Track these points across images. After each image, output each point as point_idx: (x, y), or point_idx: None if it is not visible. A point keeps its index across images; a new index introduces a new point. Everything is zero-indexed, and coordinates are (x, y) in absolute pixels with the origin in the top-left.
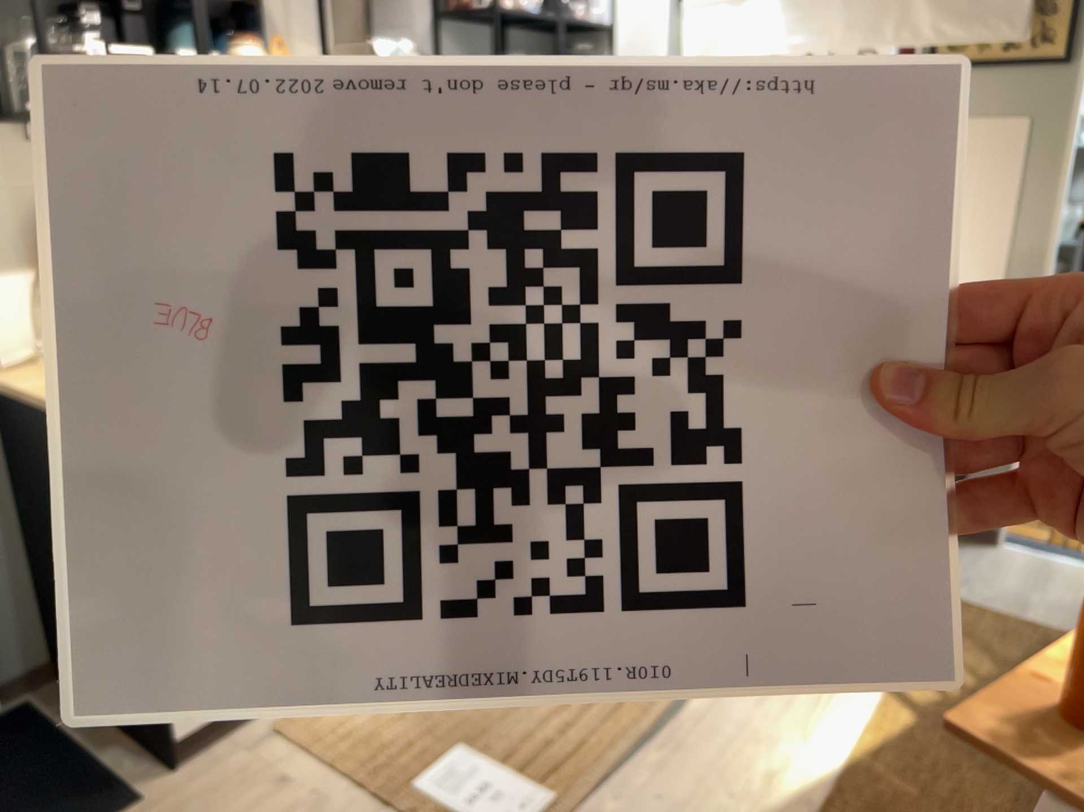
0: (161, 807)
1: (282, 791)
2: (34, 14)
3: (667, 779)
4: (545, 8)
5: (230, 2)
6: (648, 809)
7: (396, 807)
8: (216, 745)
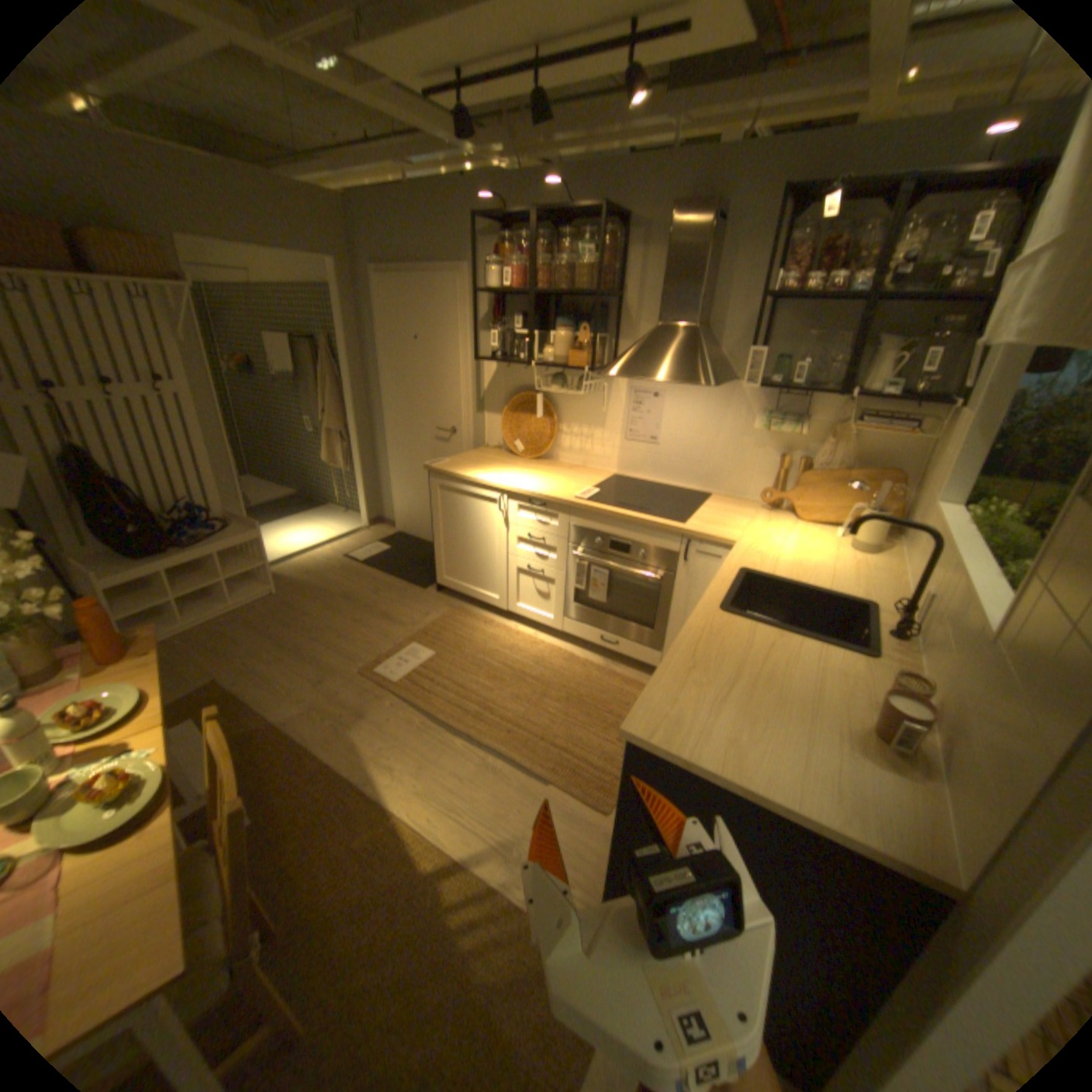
0: (421, 593)
1: (422, 615)
2: (524, 317)
3: (401, 724)
4: (890, 281)
5: (605, 304)
6: (384, 715)
7: (405, 640)
8: (450, 597)
